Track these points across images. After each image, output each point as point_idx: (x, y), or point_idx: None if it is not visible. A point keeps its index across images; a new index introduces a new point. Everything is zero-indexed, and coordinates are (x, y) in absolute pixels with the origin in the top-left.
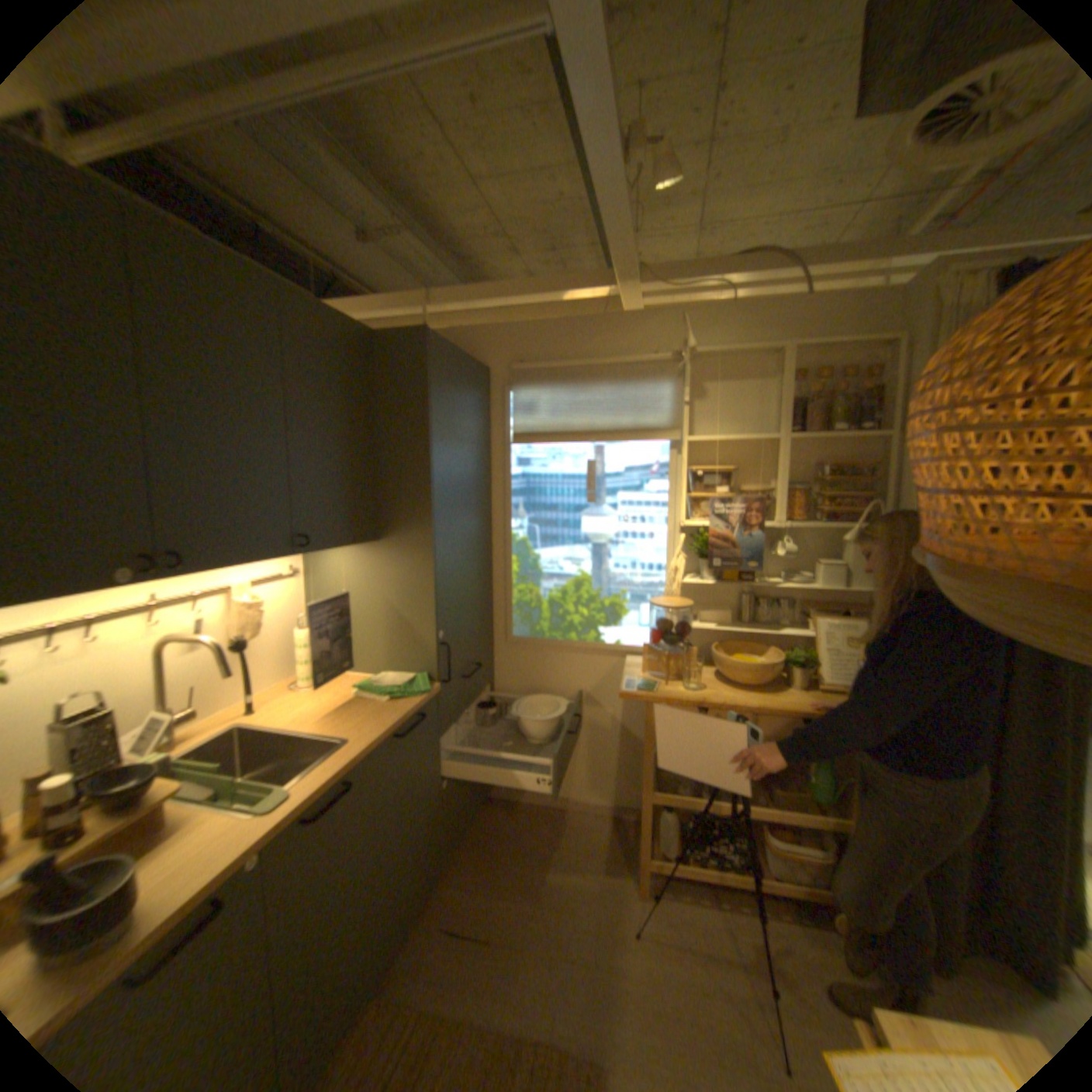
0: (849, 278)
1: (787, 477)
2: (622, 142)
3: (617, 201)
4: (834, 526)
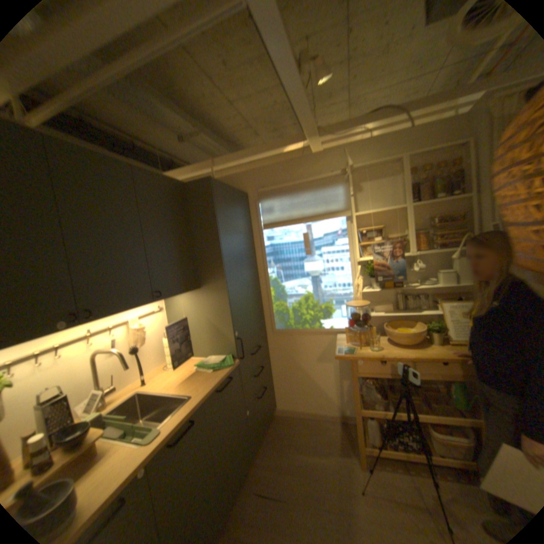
0: (433, 114)
1: (413, 227)
2: (295, 62)
3: (298, 95)
4: (445, 251)
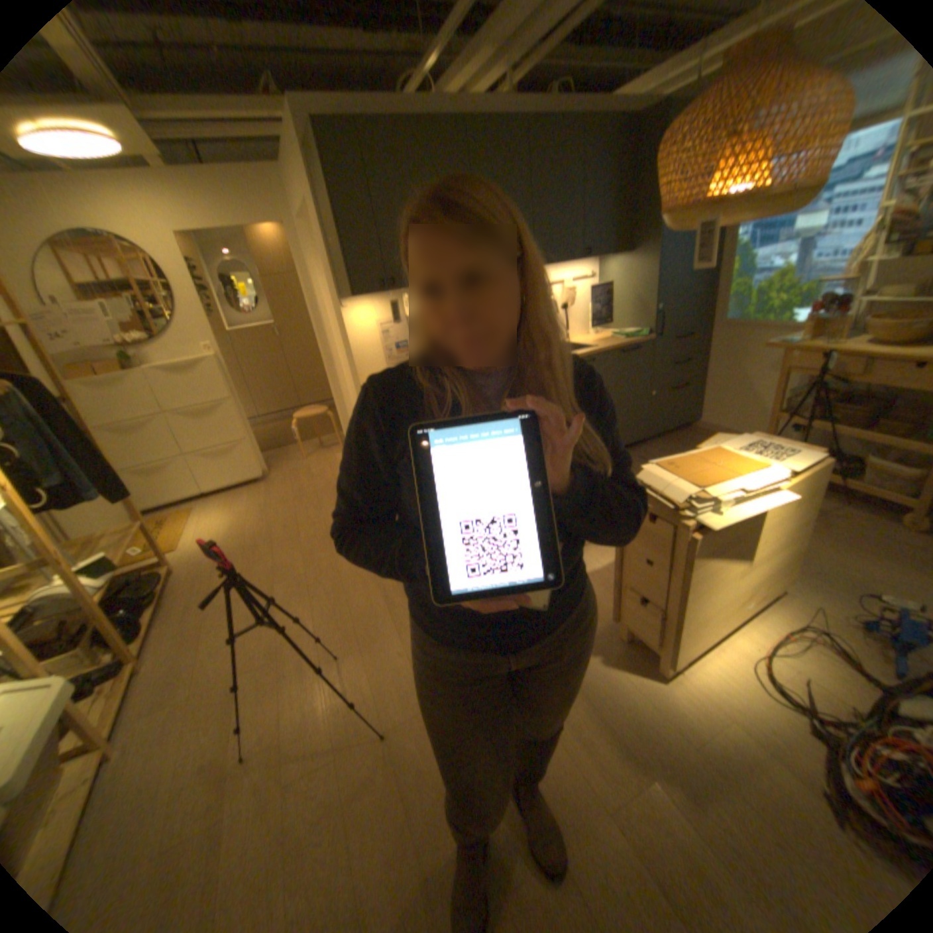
0: None
1: None
2: None
3: None
4: None
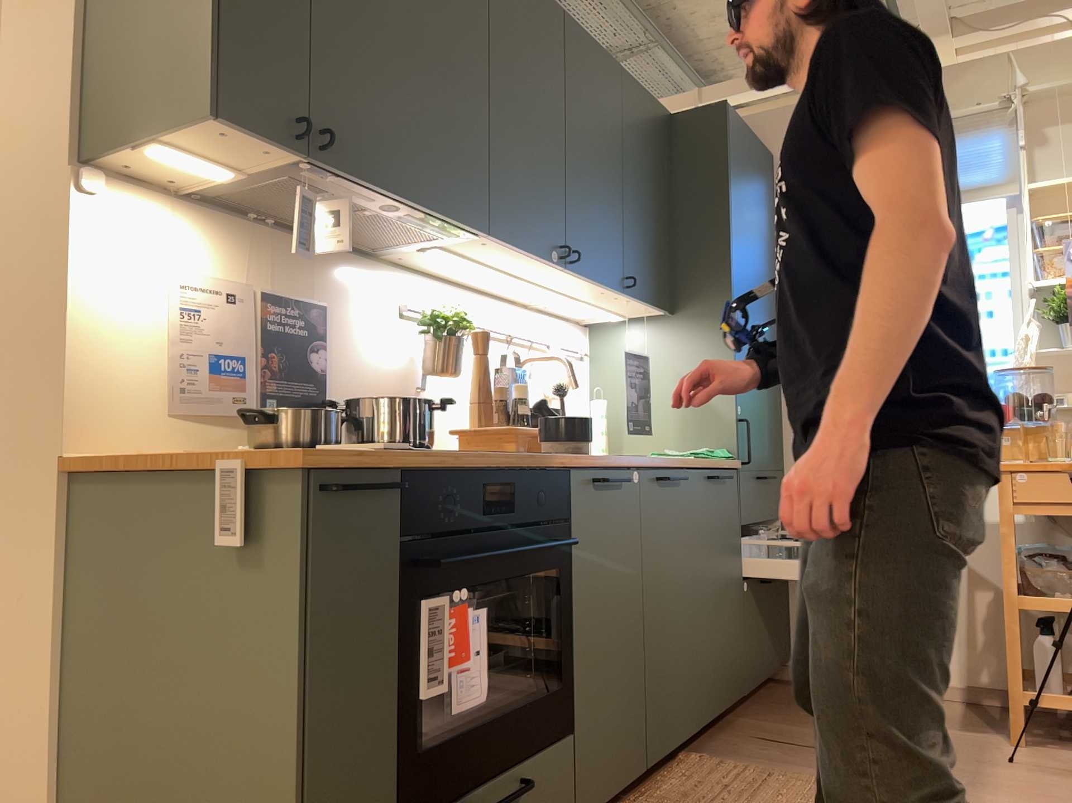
0: None
1: None
2: None
3: None
4: None
